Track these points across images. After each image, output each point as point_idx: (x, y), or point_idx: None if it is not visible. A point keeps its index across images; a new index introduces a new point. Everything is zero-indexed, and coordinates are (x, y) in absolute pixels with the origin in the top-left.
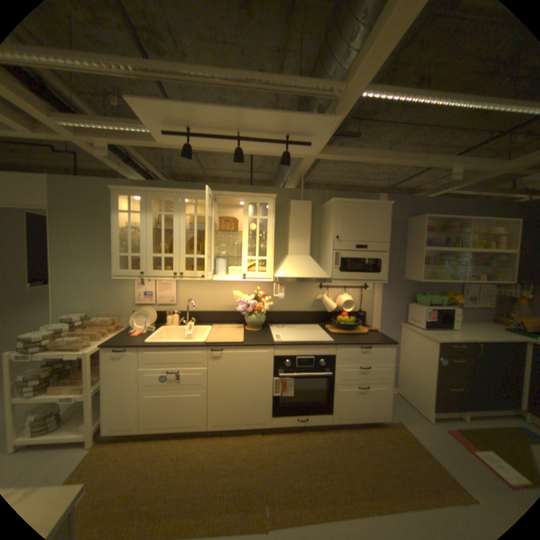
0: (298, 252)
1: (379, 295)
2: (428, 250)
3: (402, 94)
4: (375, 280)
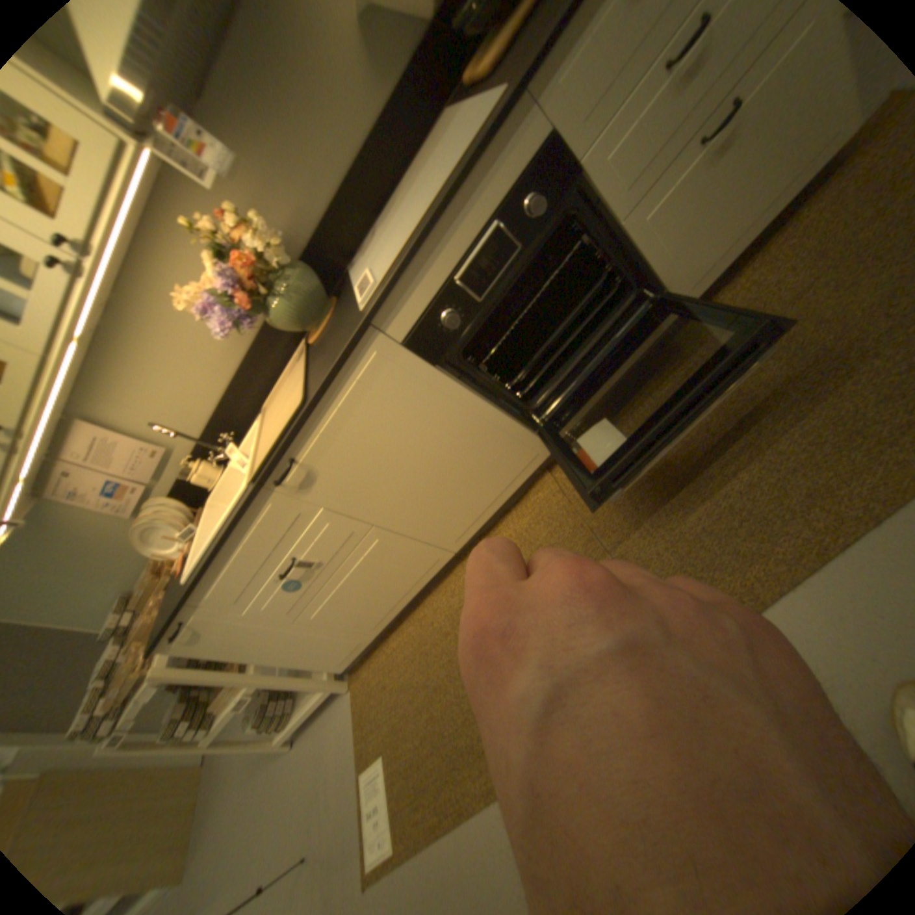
0: None
1: None
2: None
3: None
4: None
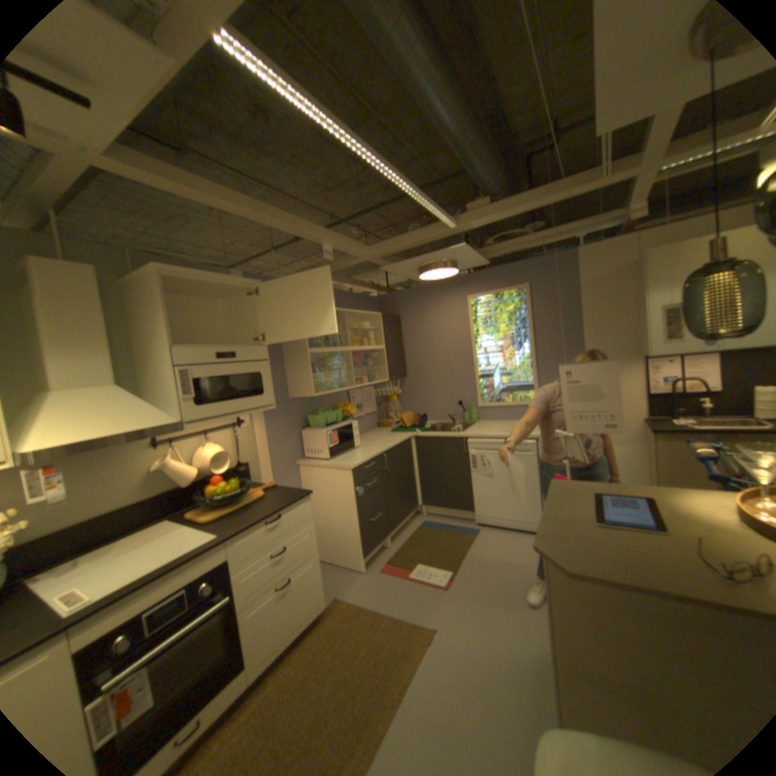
0: (81, 381)
1: (262, 430)
2: (311, 353)
3: (283, 82)
4: (258, 408)
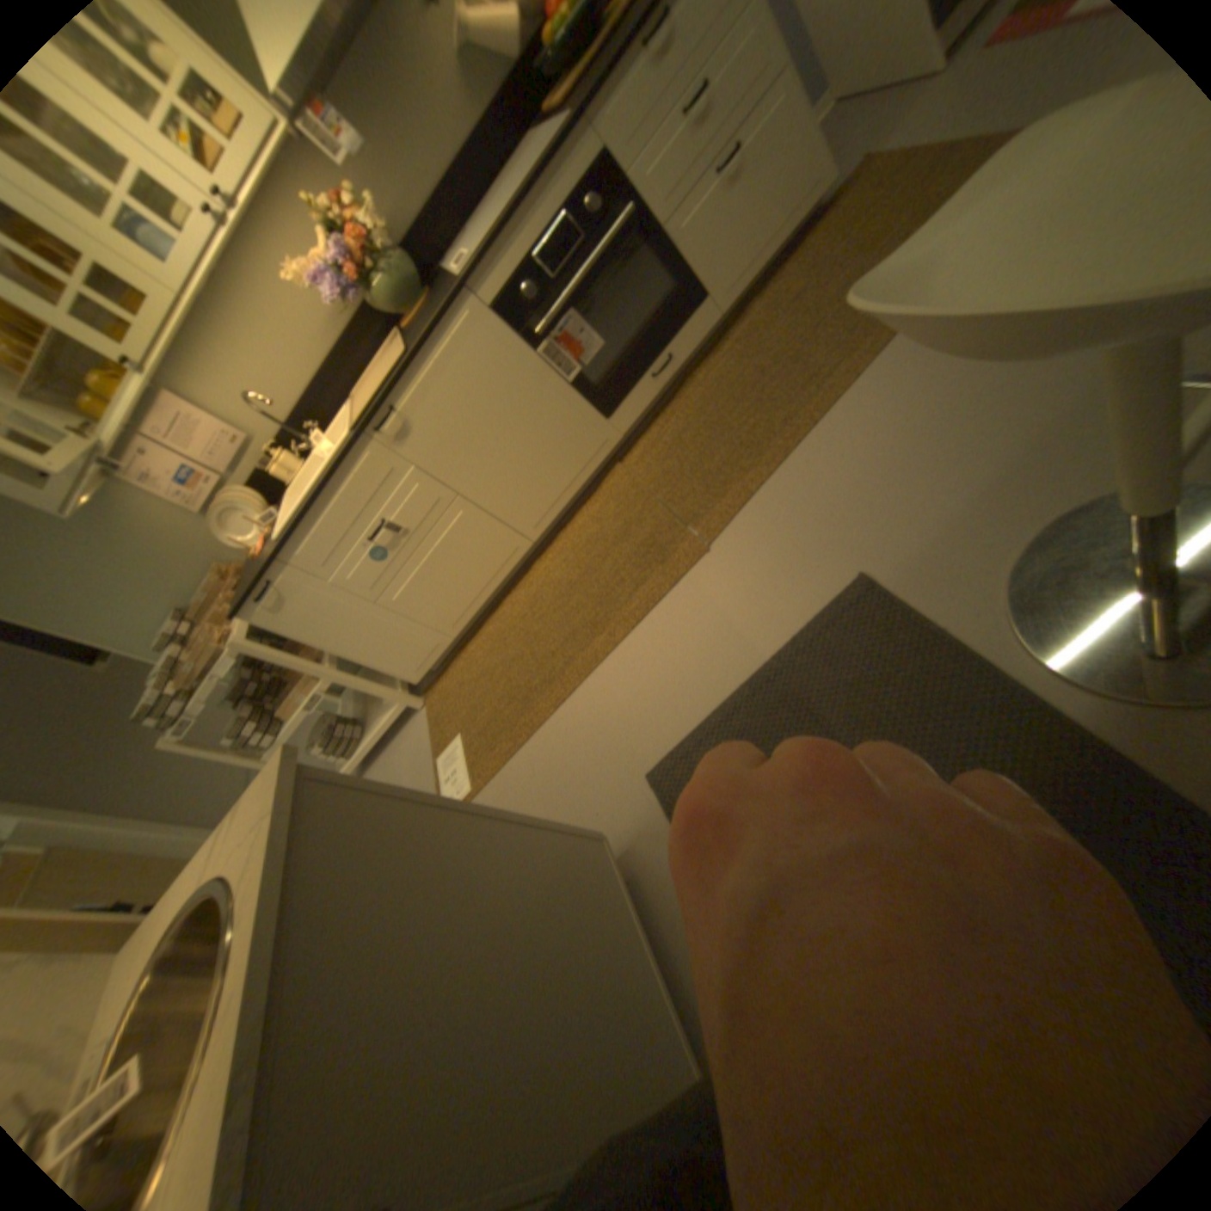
0: None
1: None
2: None
3: None
4: None
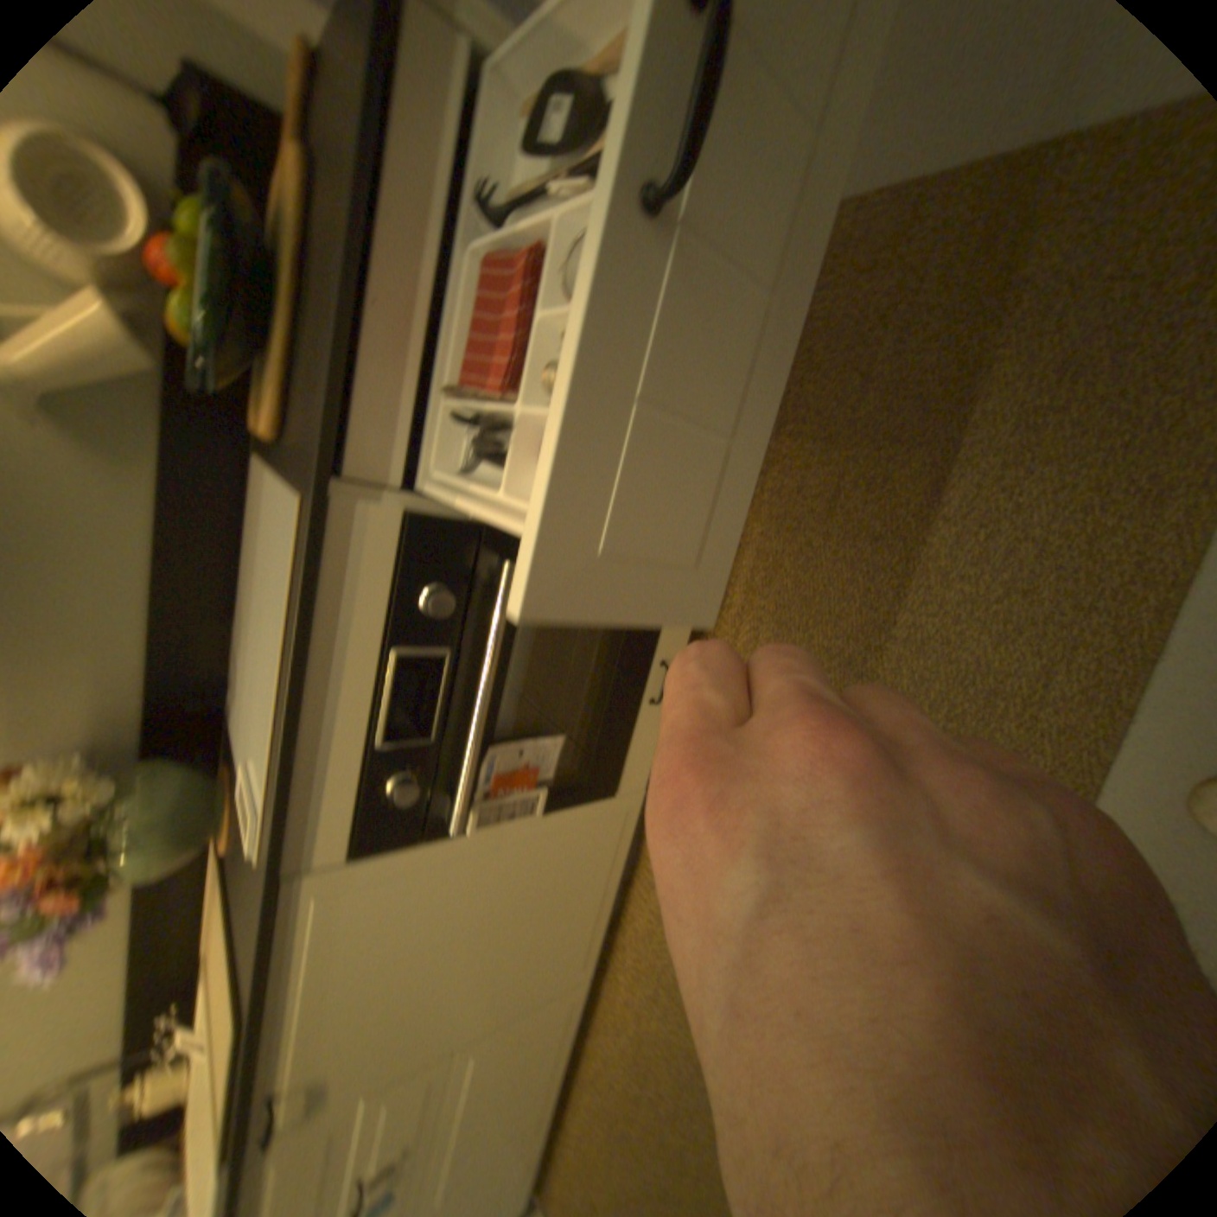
0: None
1: None
2: None
3: None
4: None
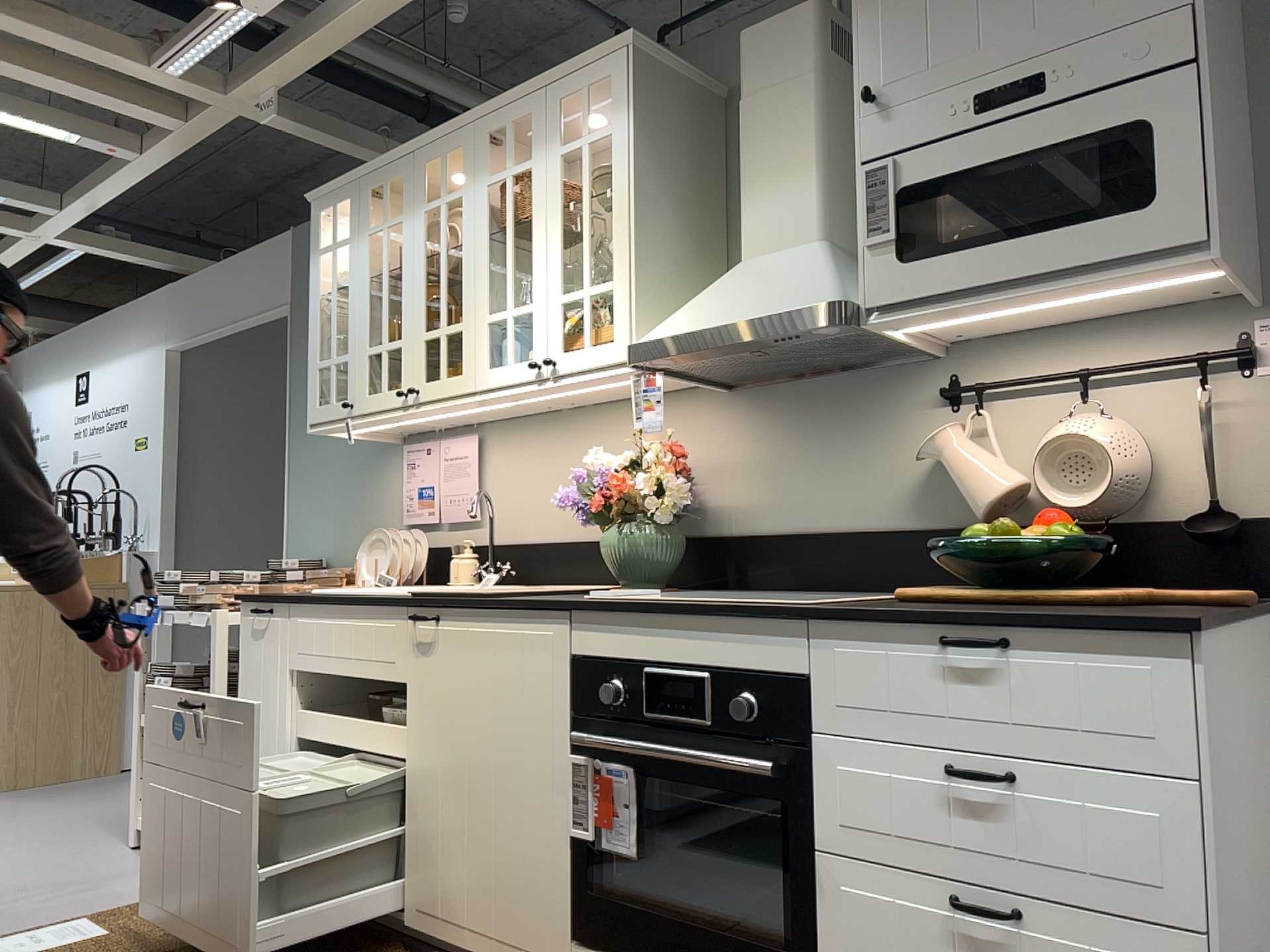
0: (771, 238)
1: None
2: None
3: None
4: (1129, 262)
